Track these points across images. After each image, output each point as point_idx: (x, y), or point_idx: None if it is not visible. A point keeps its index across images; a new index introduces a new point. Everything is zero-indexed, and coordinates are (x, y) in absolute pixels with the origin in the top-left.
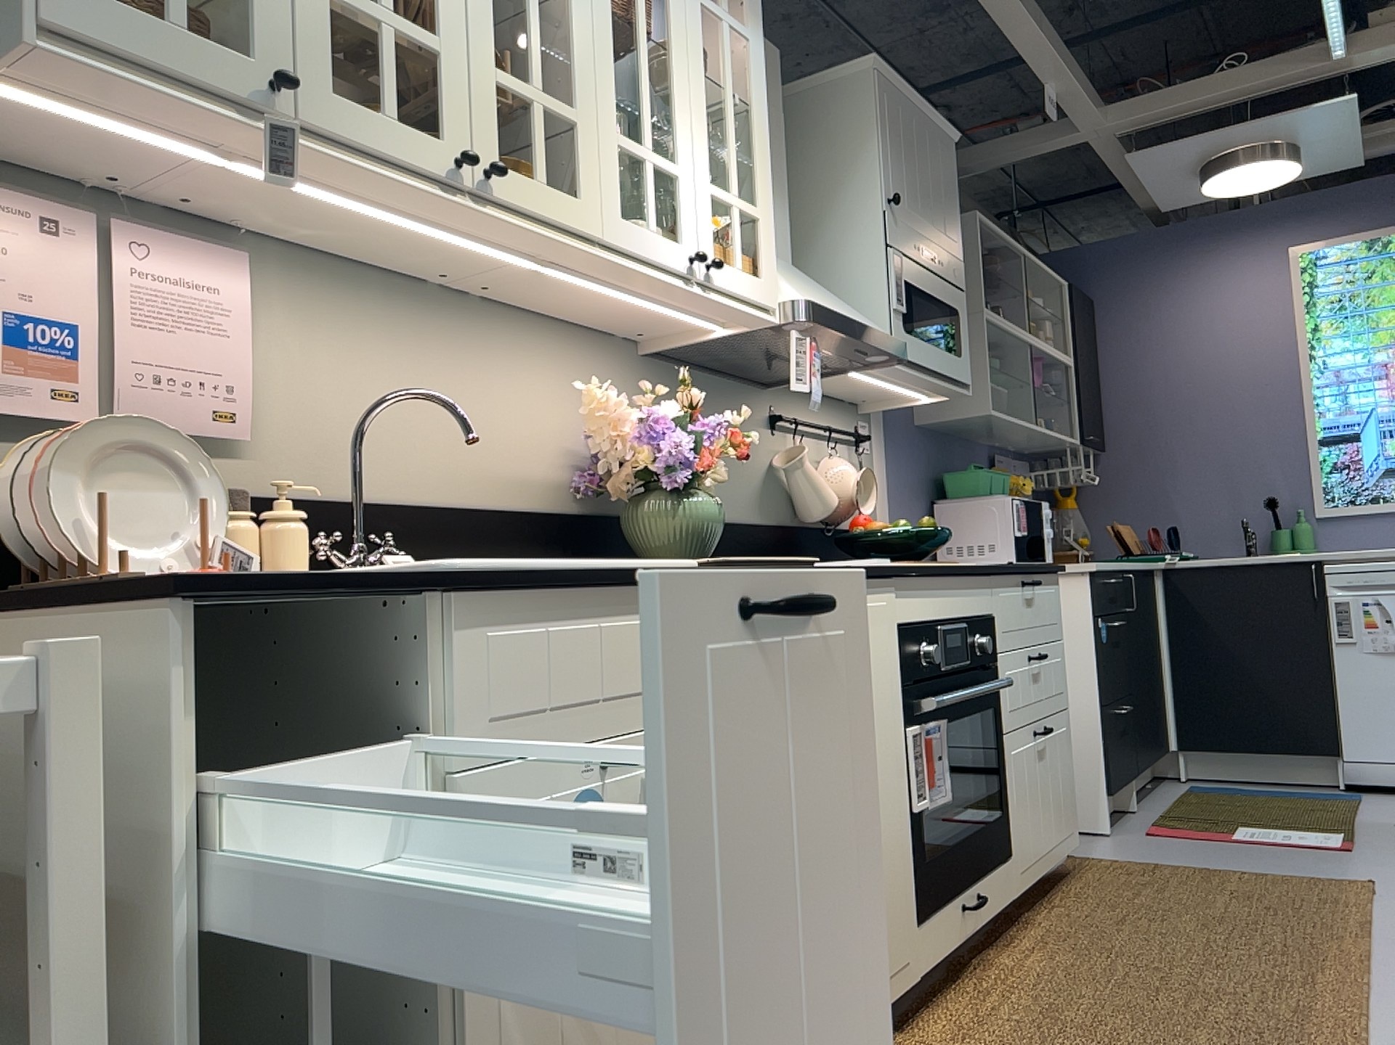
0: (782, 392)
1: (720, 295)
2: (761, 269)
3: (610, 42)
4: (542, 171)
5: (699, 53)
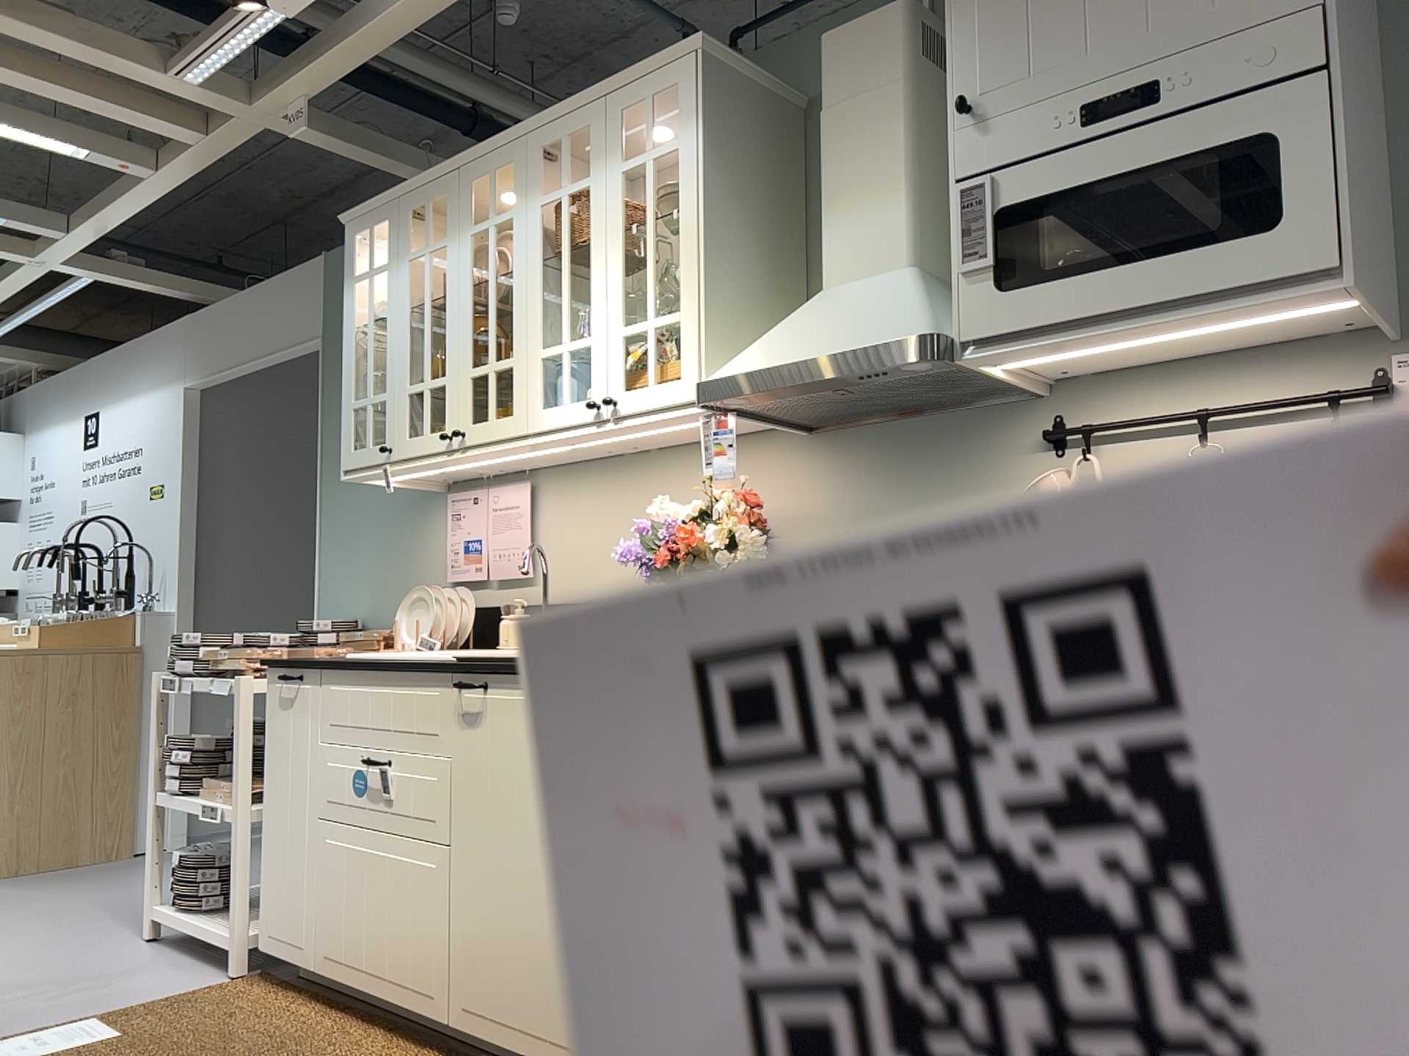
0: (1078, 389)
1: (627, 420)
2: (684, 367)
3: (537, 287)
4: (490, 412)
5: (614, 221)
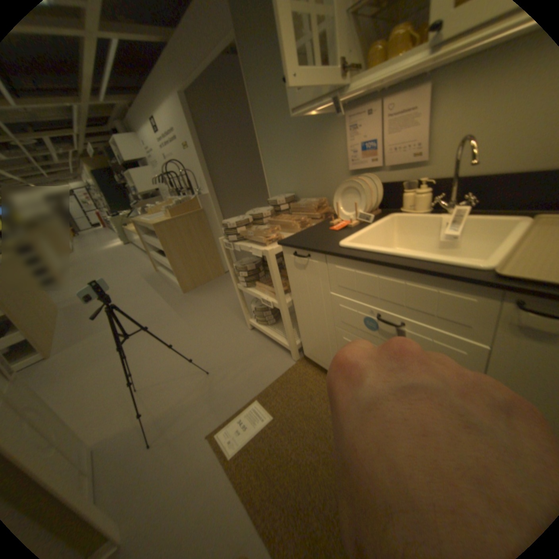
0: None
1: None
2: None
3: None
4: None
5: None
